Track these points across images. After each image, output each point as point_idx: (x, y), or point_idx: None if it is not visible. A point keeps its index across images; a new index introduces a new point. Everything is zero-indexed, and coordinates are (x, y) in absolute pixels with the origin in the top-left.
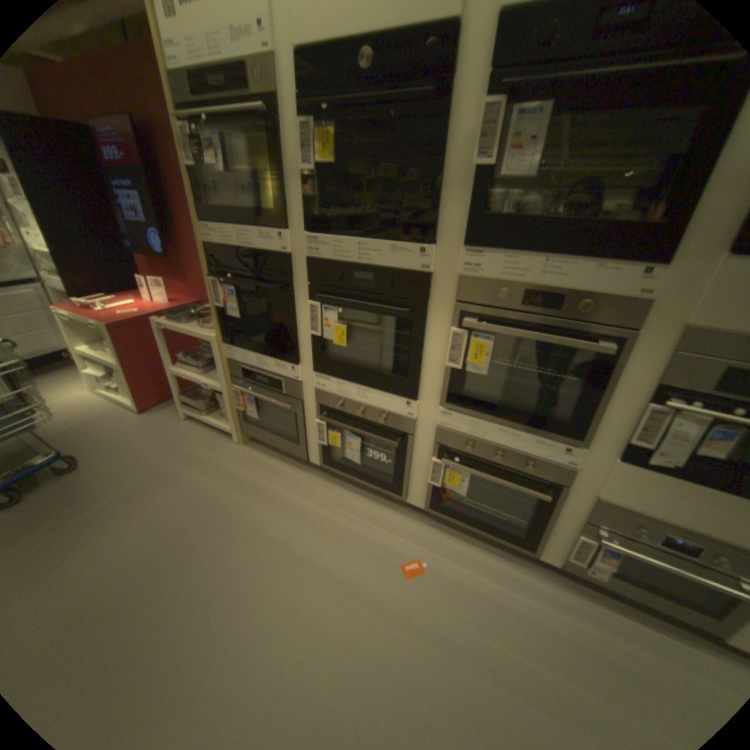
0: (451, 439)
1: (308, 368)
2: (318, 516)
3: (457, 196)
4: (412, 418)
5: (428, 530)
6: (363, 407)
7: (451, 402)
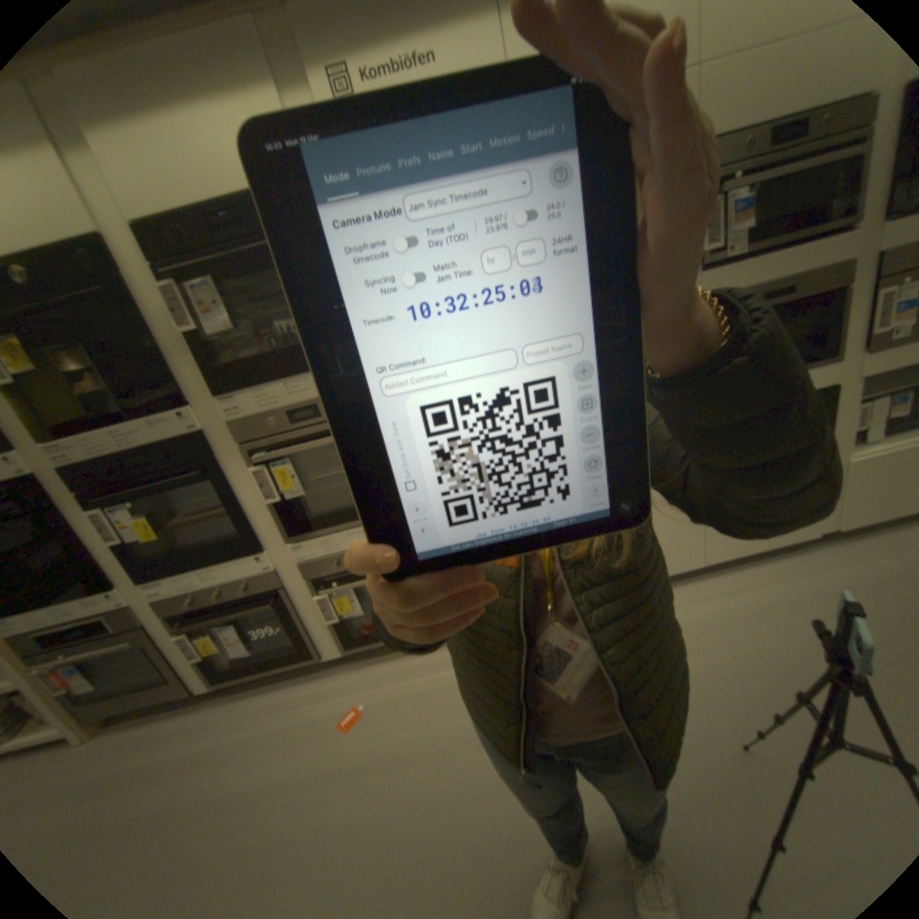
0: (315, 570)
1: (125, 587)
2: (224, 748)
3: (182, 361)
4: (269, 572)
5: (355, 675)
6: (213, 592)
7: (292, 535)
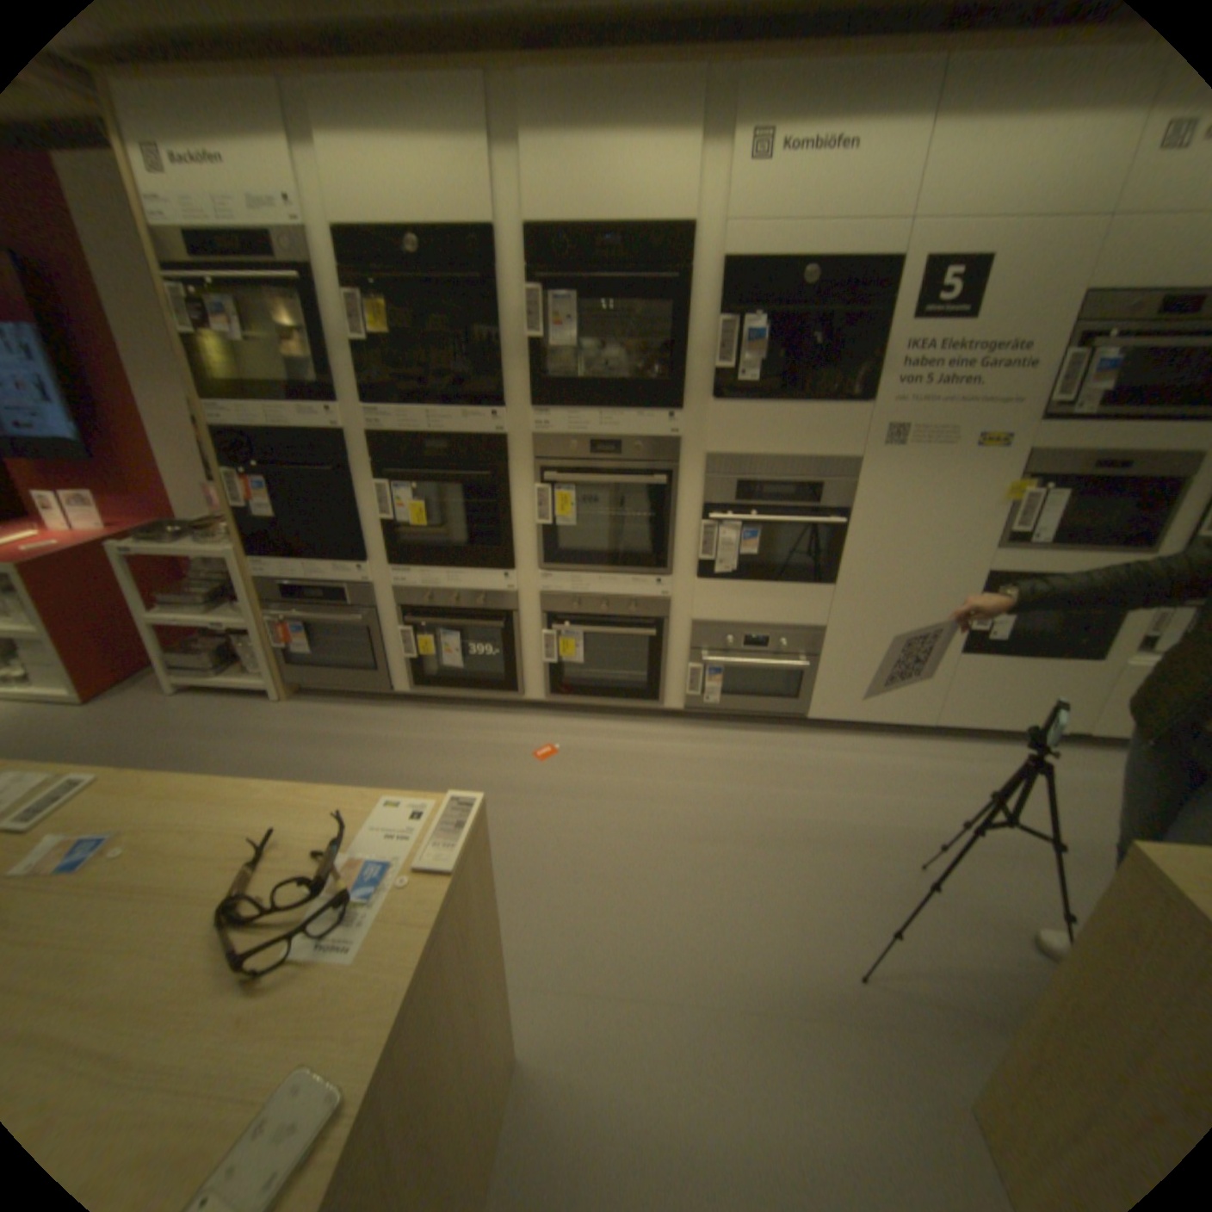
0: (556, 604)
1: (378, 565)
2: (421, 743)
3: (516, 366)
4: (513, 593)
5: (553, 723)
6: (455, 596)
7: (548, 564)
